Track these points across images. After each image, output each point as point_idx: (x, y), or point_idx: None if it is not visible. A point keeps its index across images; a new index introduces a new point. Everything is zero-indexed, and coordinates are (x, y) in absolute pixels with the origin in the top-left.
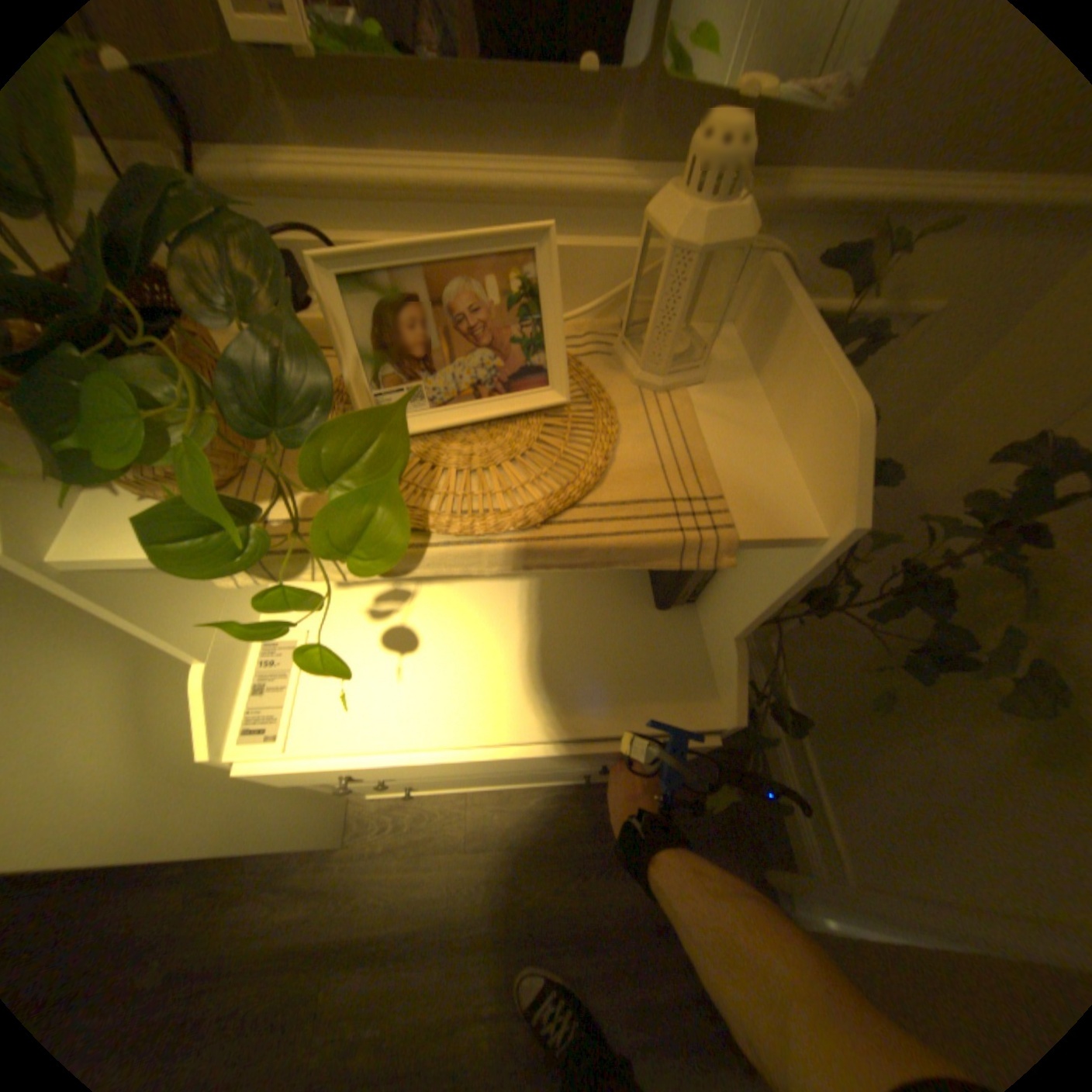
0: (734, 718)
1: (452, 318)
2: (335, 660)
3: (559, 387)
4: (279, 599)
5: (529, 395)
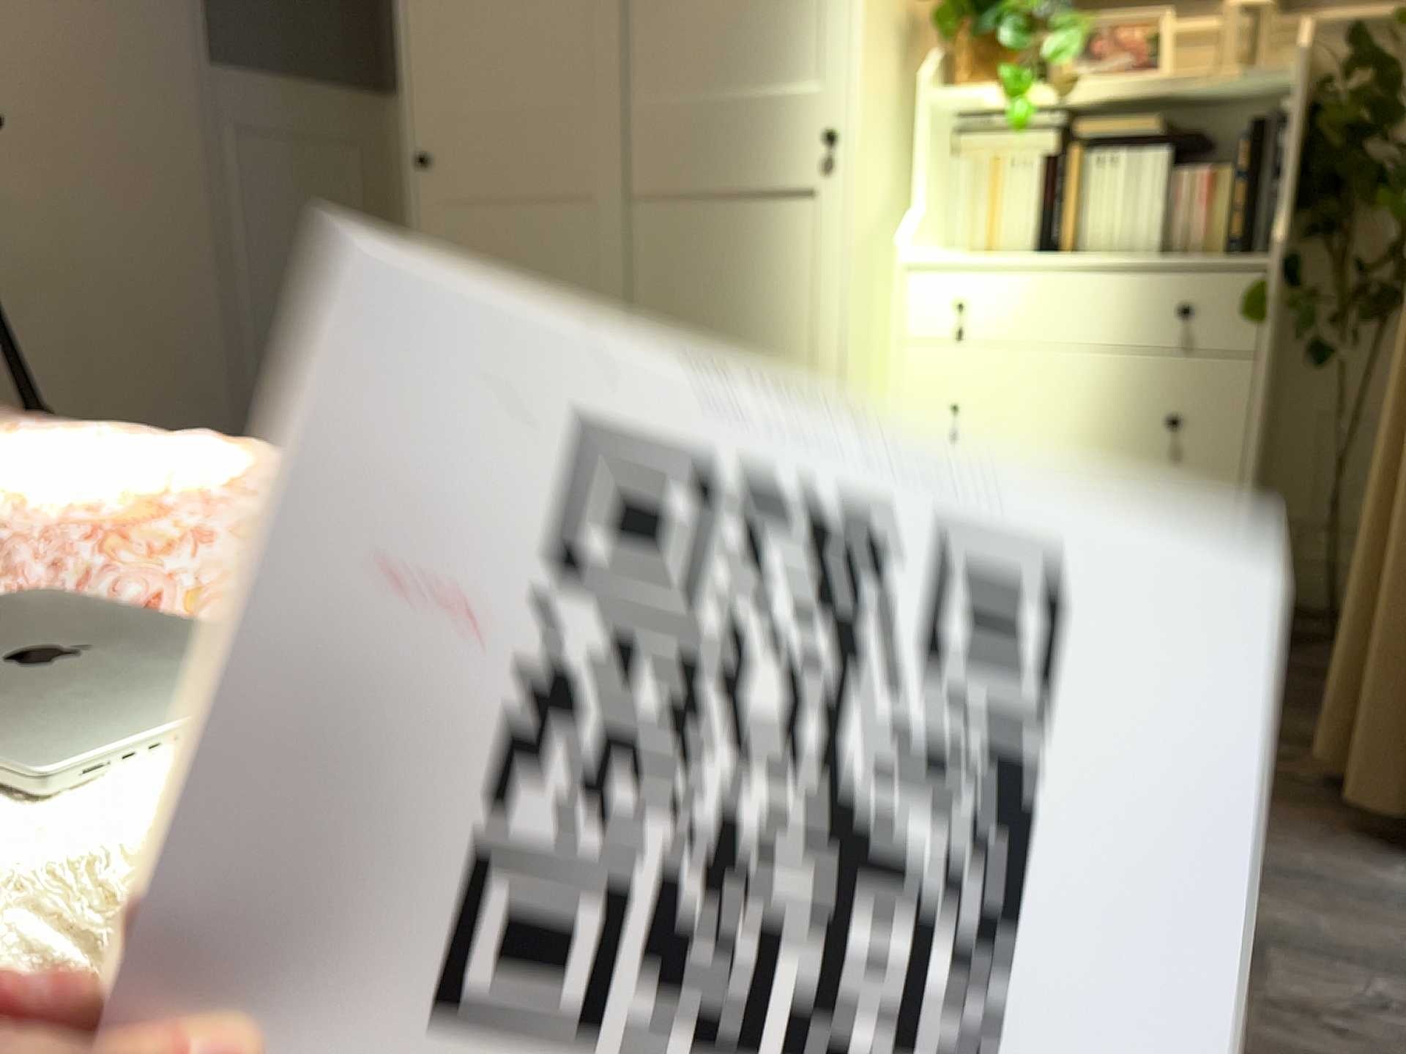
0: (1280, 241)
1: (1120, 41)
2: (1030, 108)
3: (1169, 68)
4: (1017, 87)
5: (1152, 71)
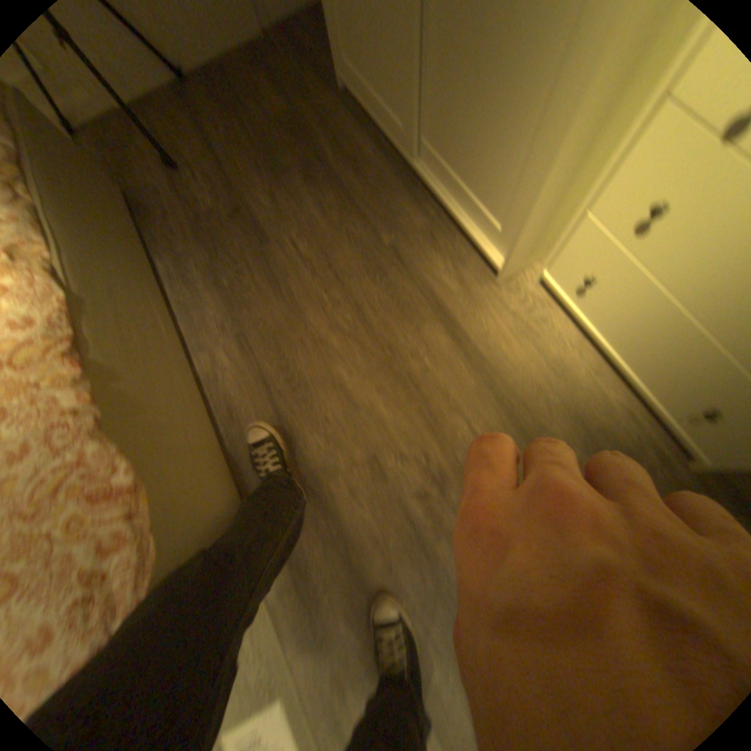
0: None
1: None
2: None
3: None
4: None
5: None
